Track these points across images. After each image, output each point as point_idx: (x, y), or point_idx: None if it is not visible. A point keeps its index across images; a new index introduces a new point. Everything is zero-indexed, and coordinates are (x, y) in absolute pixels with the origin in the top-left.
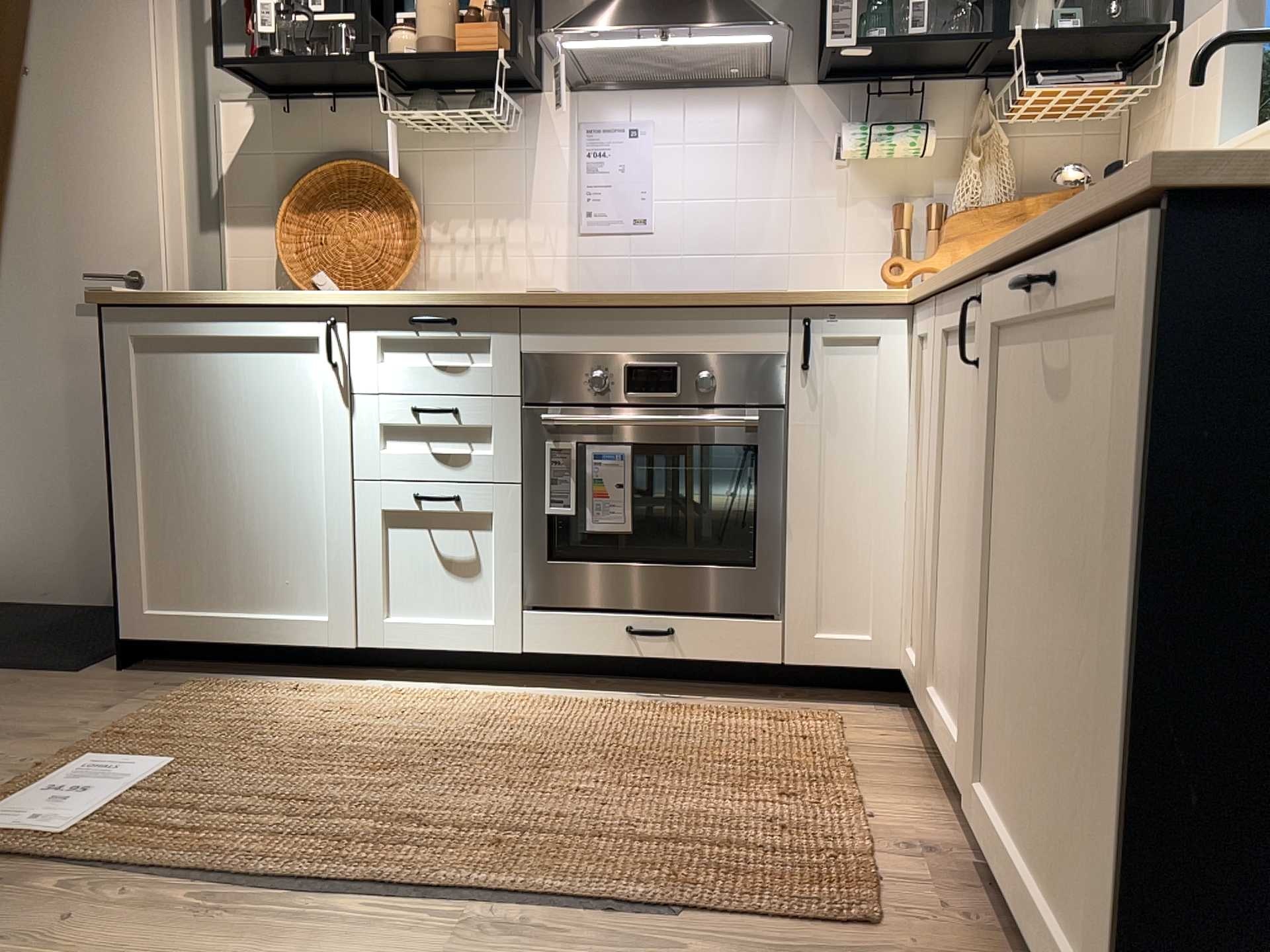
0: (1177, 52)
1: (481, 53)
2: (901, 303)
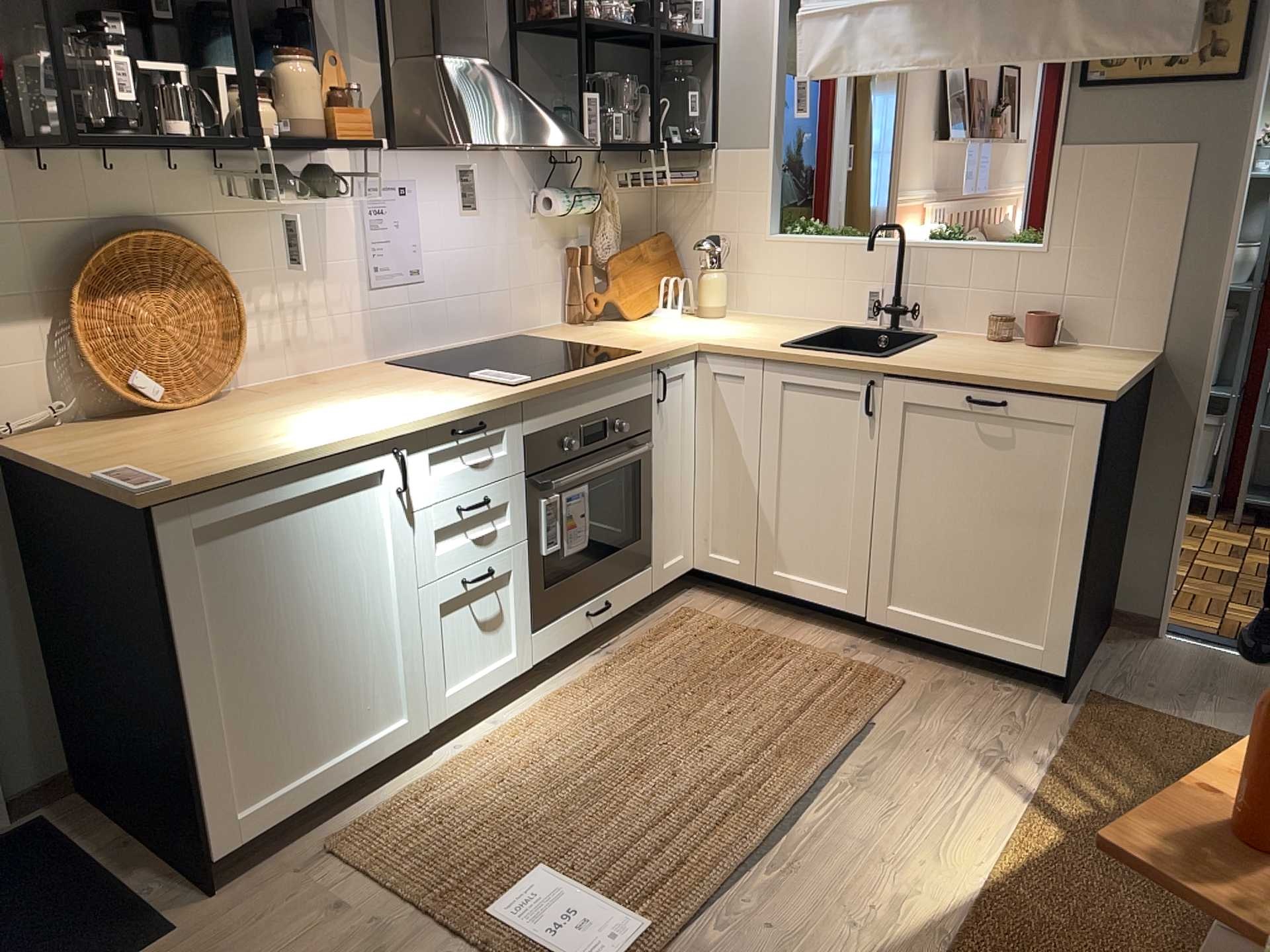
0: (721, 161)
1: (364, 140)
2: (696, 349)
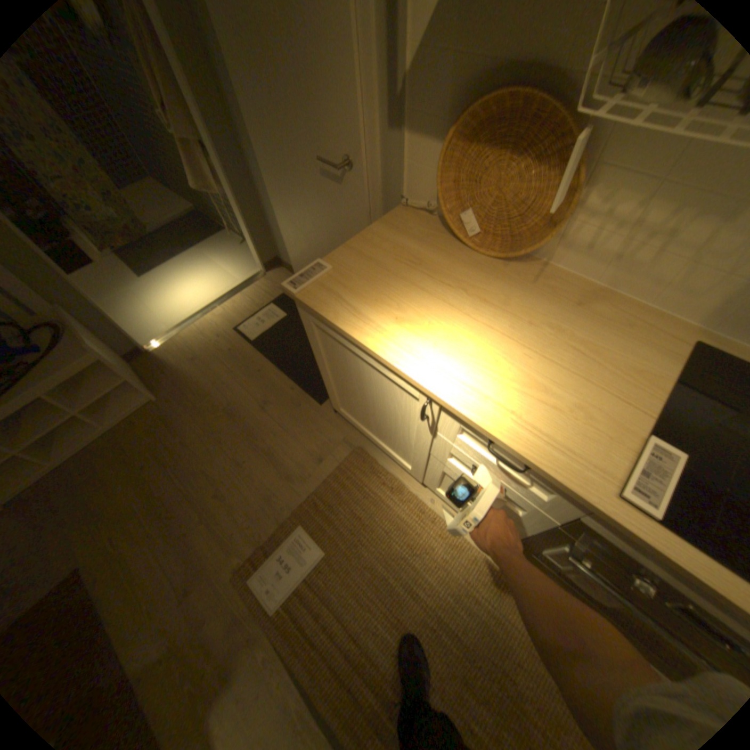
0: None
1: None
2: None
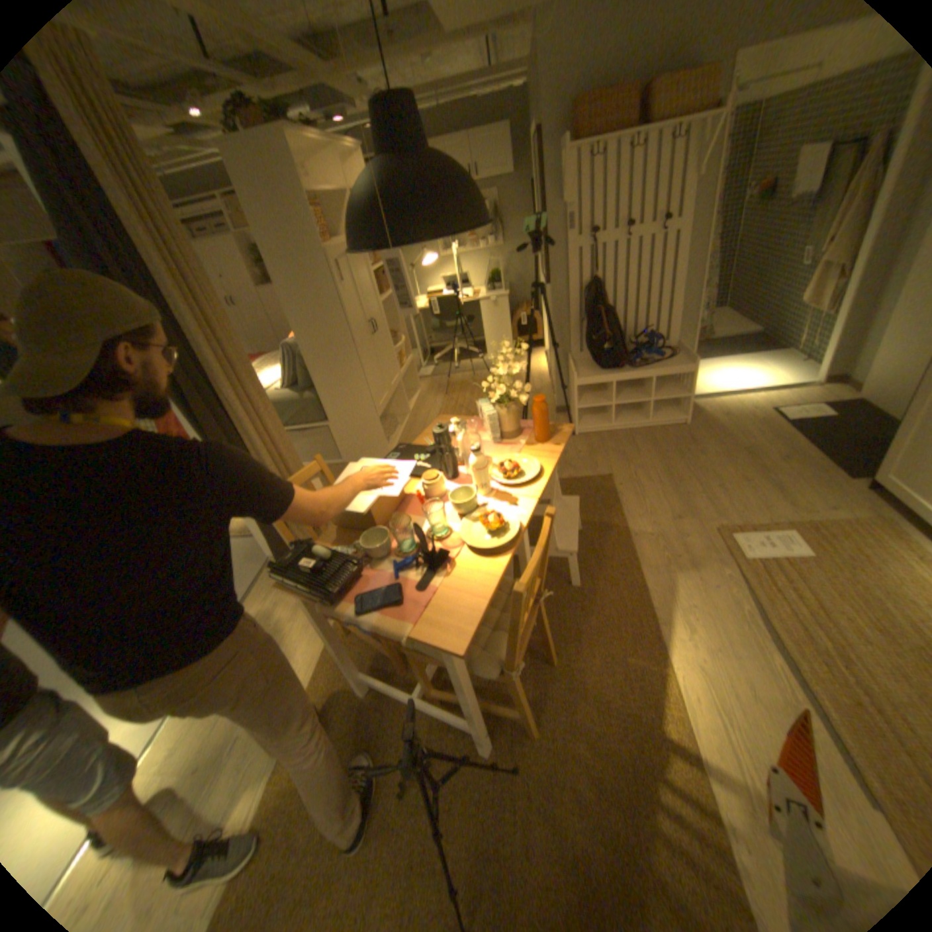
0: None
1: None
2: None
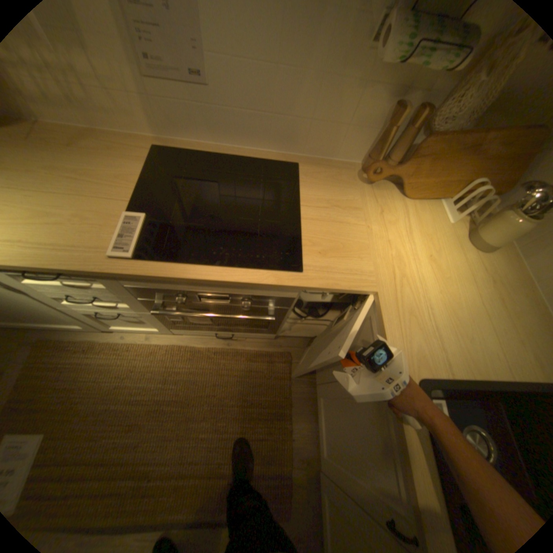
0: None
1: None
2: (370, 294)
